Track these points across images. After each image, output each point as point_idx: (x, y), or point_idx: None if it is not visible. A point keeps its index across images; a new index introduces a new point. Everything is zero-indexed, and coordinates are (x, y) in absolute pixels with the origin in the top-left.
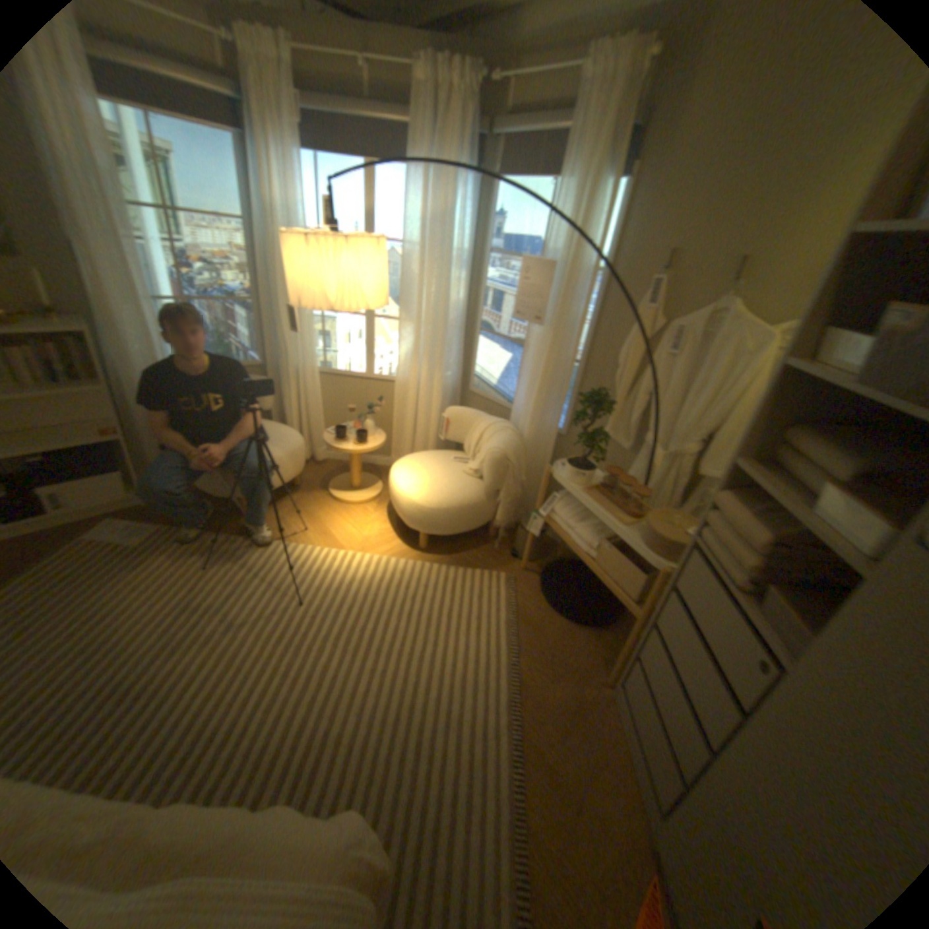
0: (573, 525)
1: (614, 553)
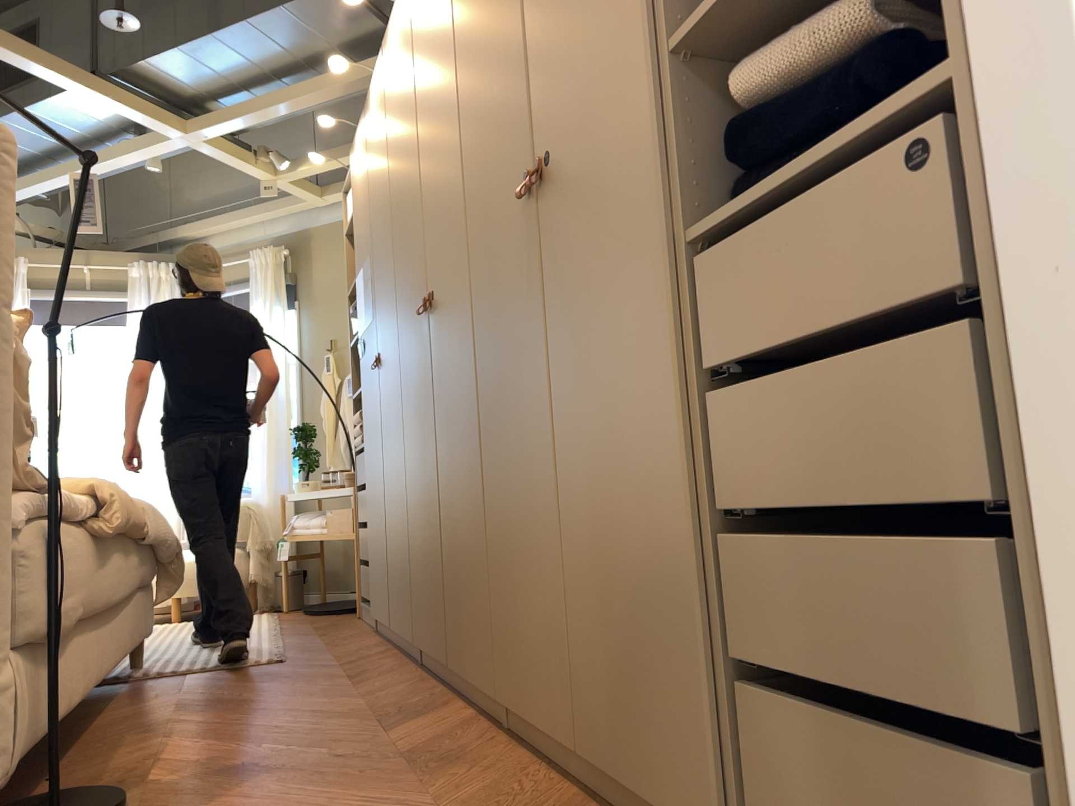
0: (314, 520)
1: (339, 510)
